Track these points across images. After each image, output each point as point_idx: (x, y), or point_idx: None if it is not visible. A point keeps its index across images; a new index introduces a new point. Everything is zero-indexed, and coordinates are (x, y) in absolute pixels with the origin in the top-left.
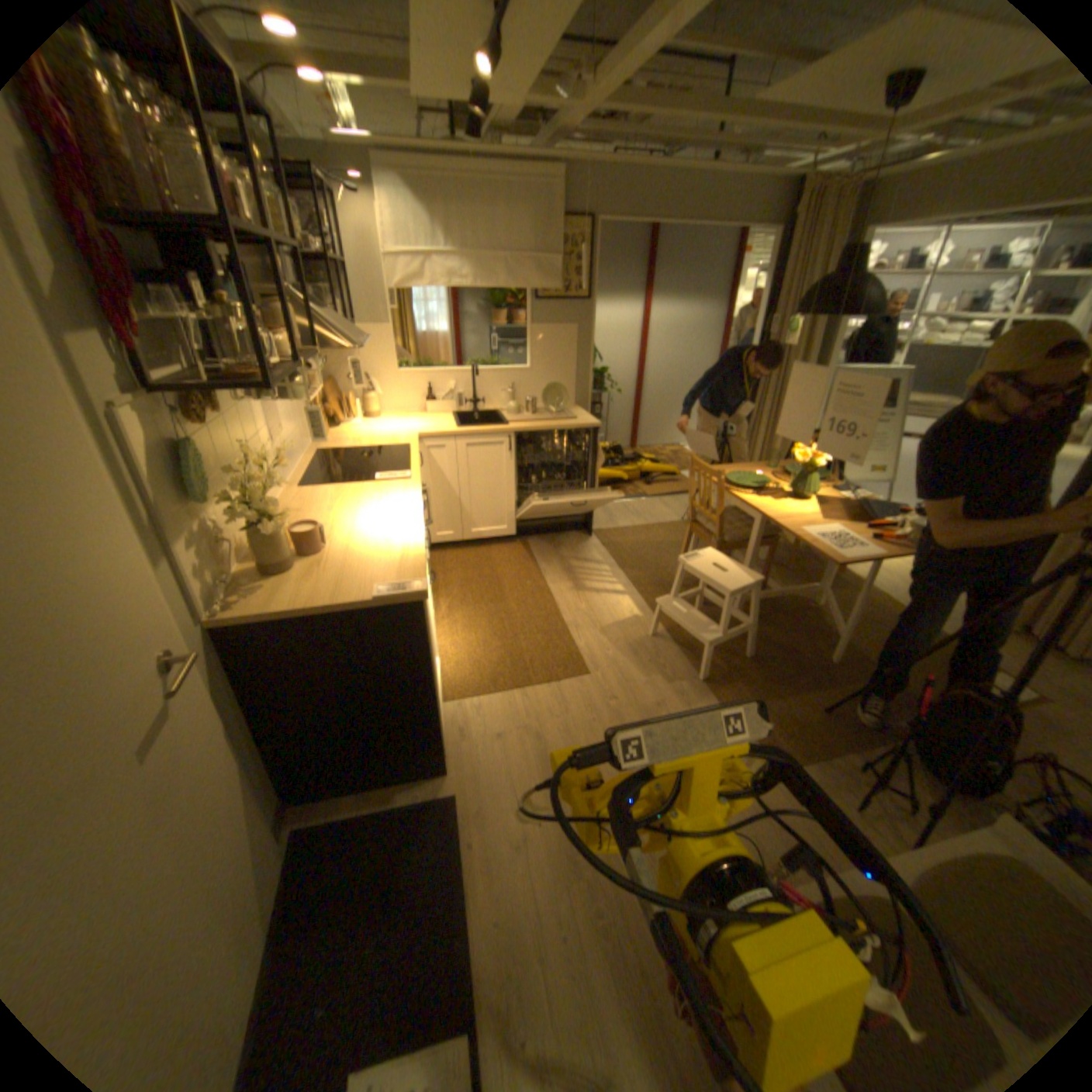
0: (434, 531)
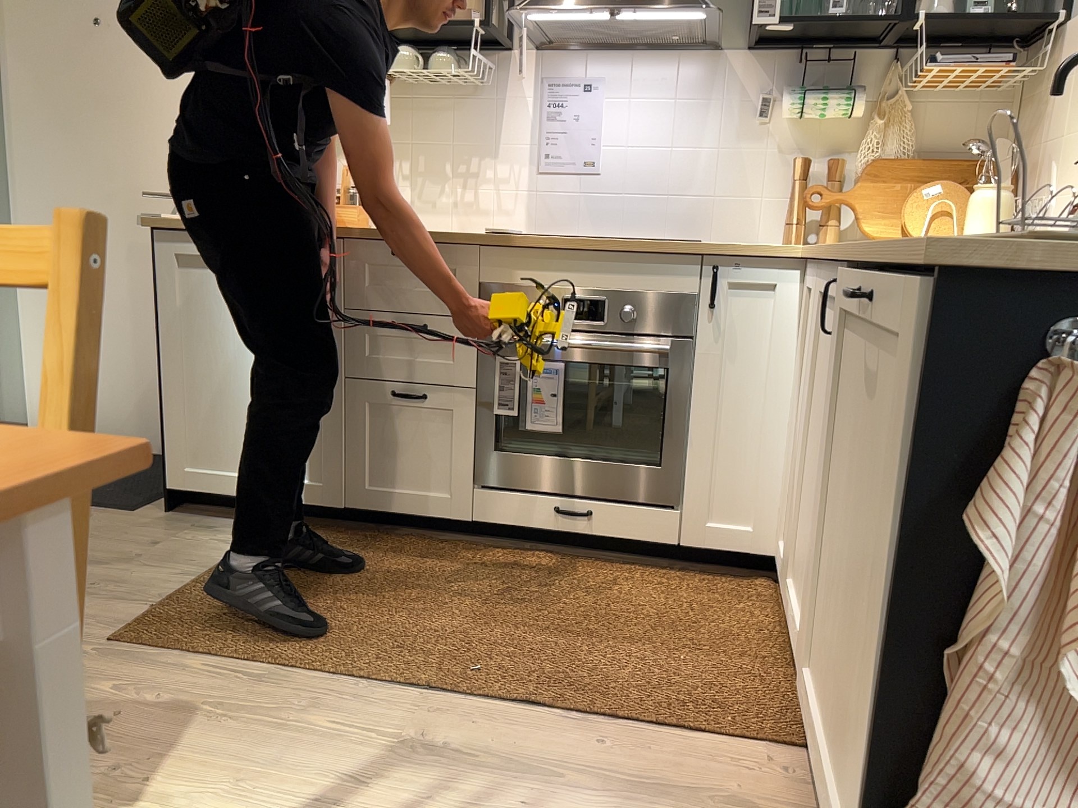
0: (782, 531)
